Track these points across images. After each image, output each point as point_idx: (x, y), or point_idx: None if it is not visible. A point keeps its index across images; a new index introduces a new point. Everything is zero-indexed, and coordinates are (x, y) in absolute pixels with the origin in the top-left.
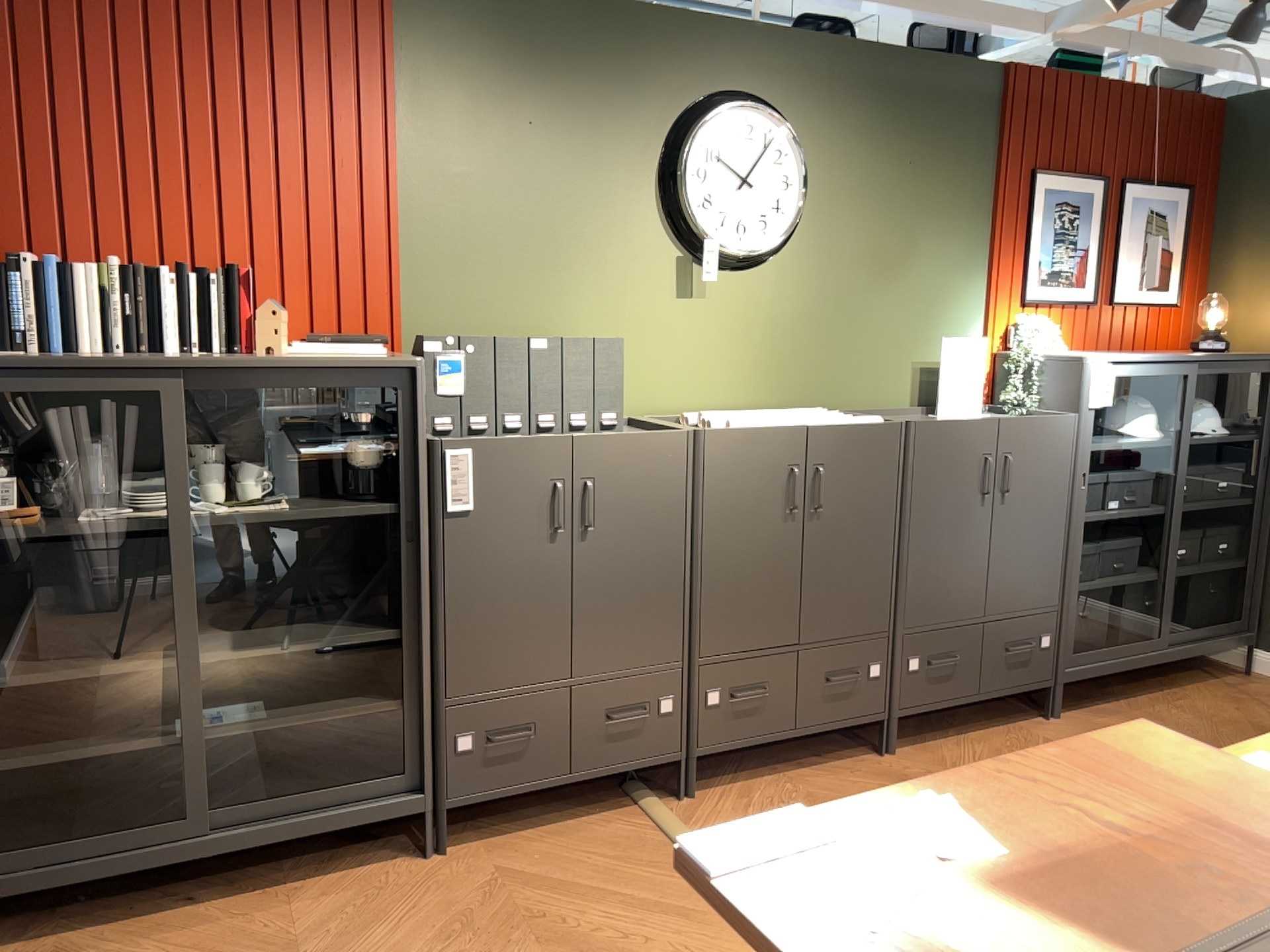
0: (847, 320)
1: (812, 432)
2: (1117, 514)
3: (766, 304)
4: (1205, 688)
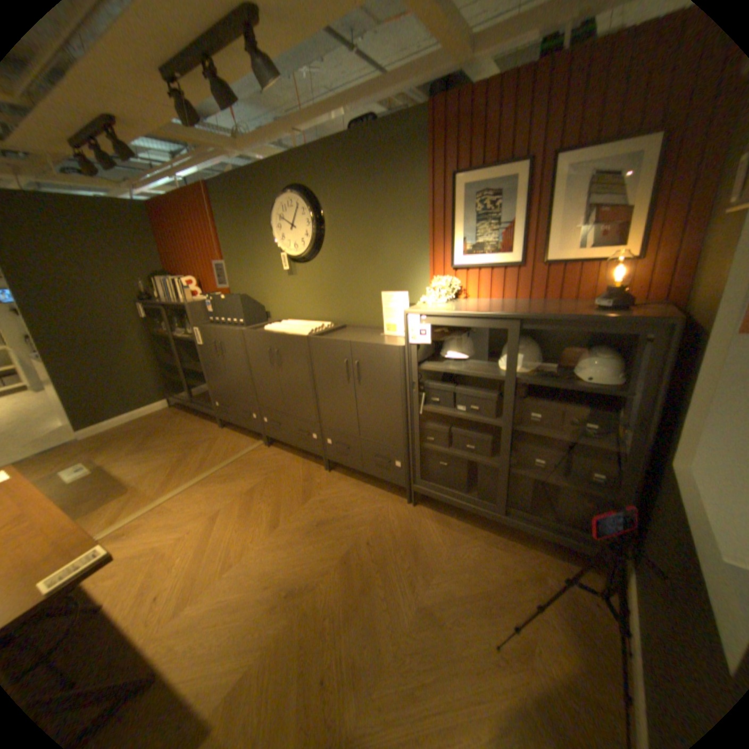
0: (351, 282)
1: (272, 336)
2: (456, 414)
3: (317, 277)
4: (542, 561)
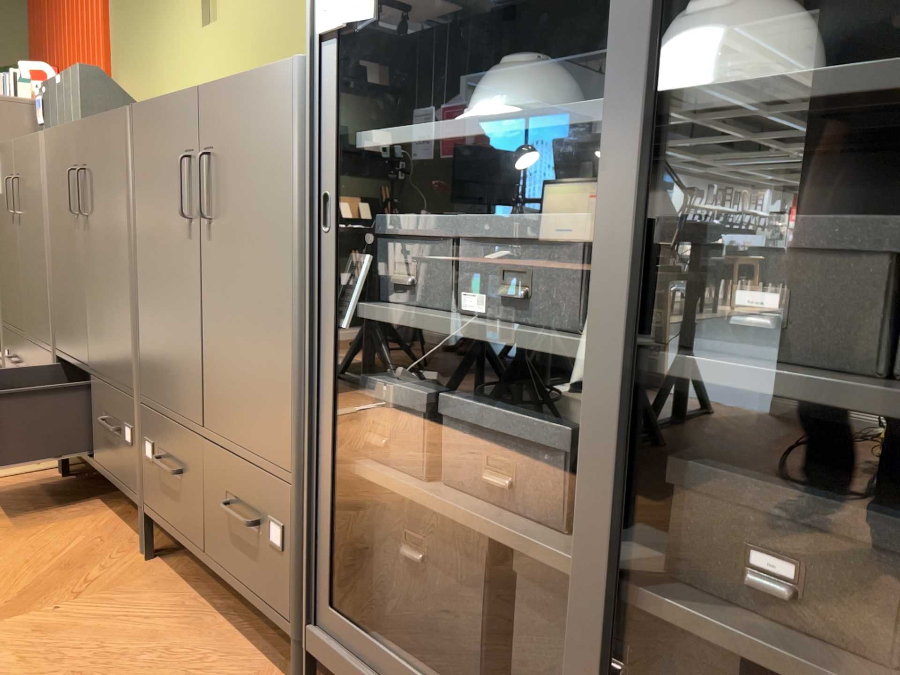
0: None
1: (80, 128)
2: (455, 323)
3: (251, 13)
4: None
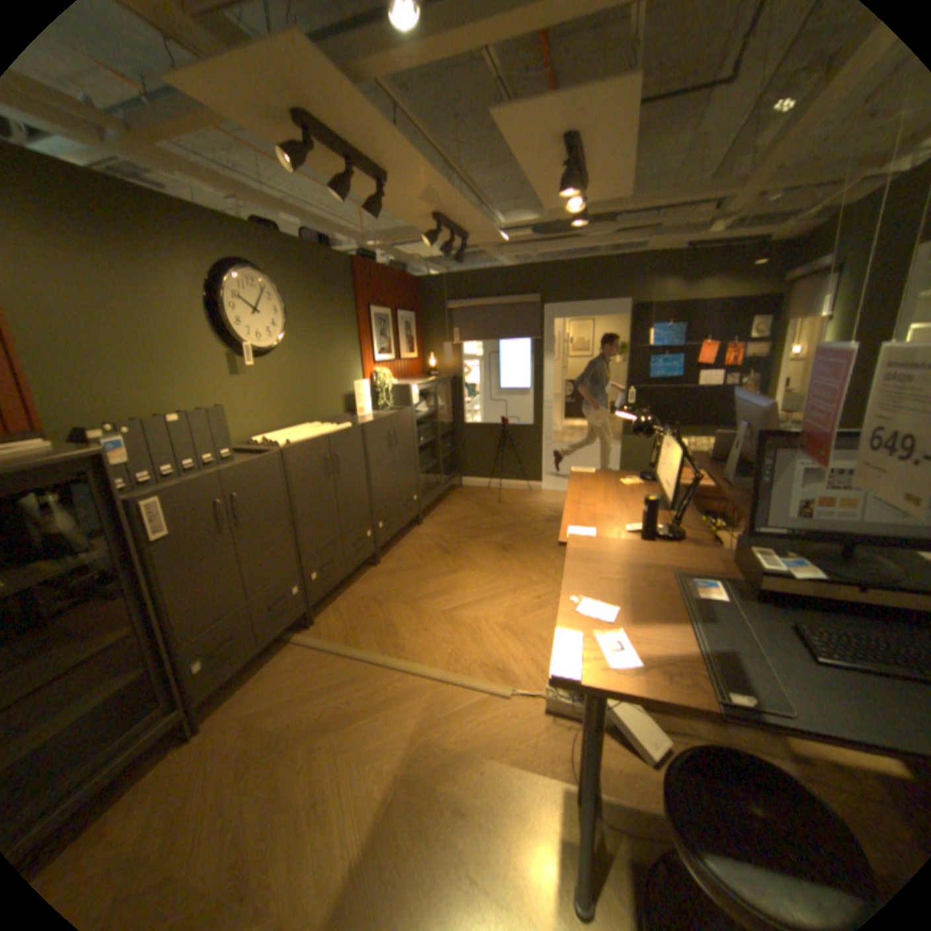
0: (313, 378)
1: (330, 438)
2: (424, 443)
3: (277, 375)
4: (454, 497)
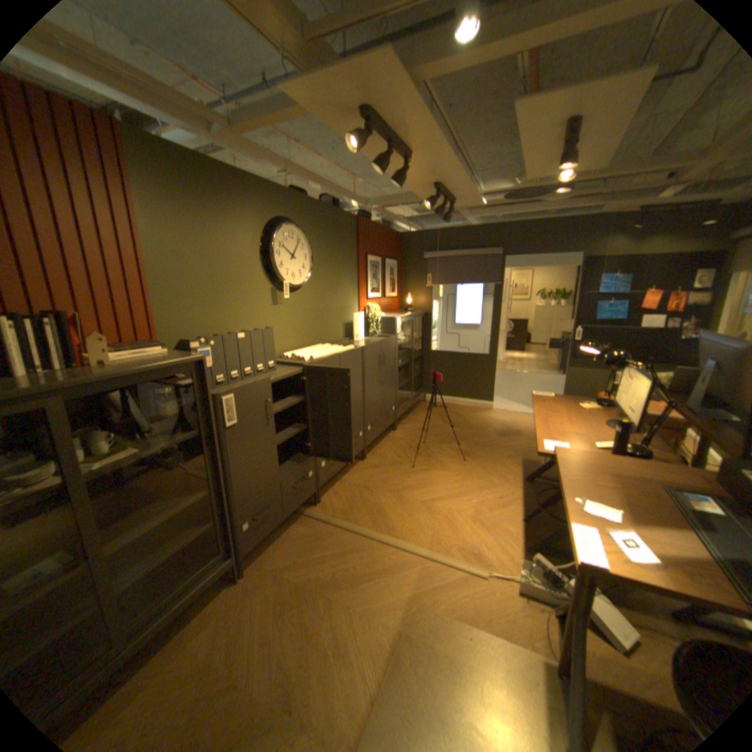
0: (324, 309)
1: (341, 356)
2: (401, 364)
3: (301, 306)
4: (419, 409)
